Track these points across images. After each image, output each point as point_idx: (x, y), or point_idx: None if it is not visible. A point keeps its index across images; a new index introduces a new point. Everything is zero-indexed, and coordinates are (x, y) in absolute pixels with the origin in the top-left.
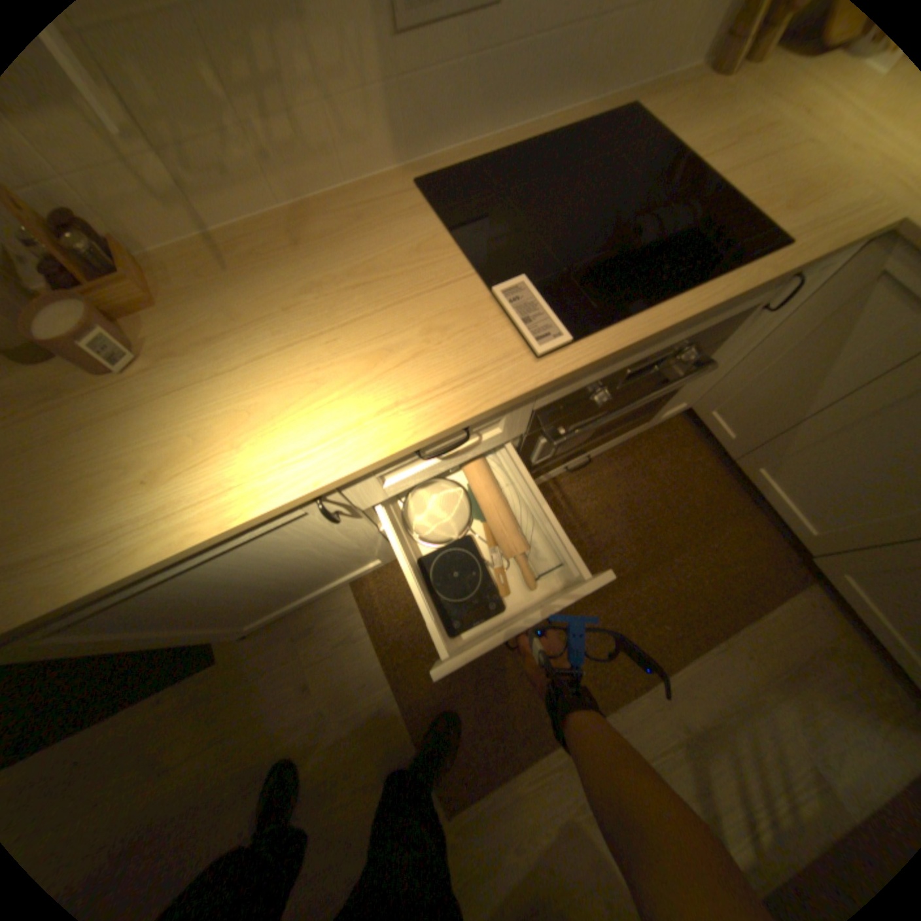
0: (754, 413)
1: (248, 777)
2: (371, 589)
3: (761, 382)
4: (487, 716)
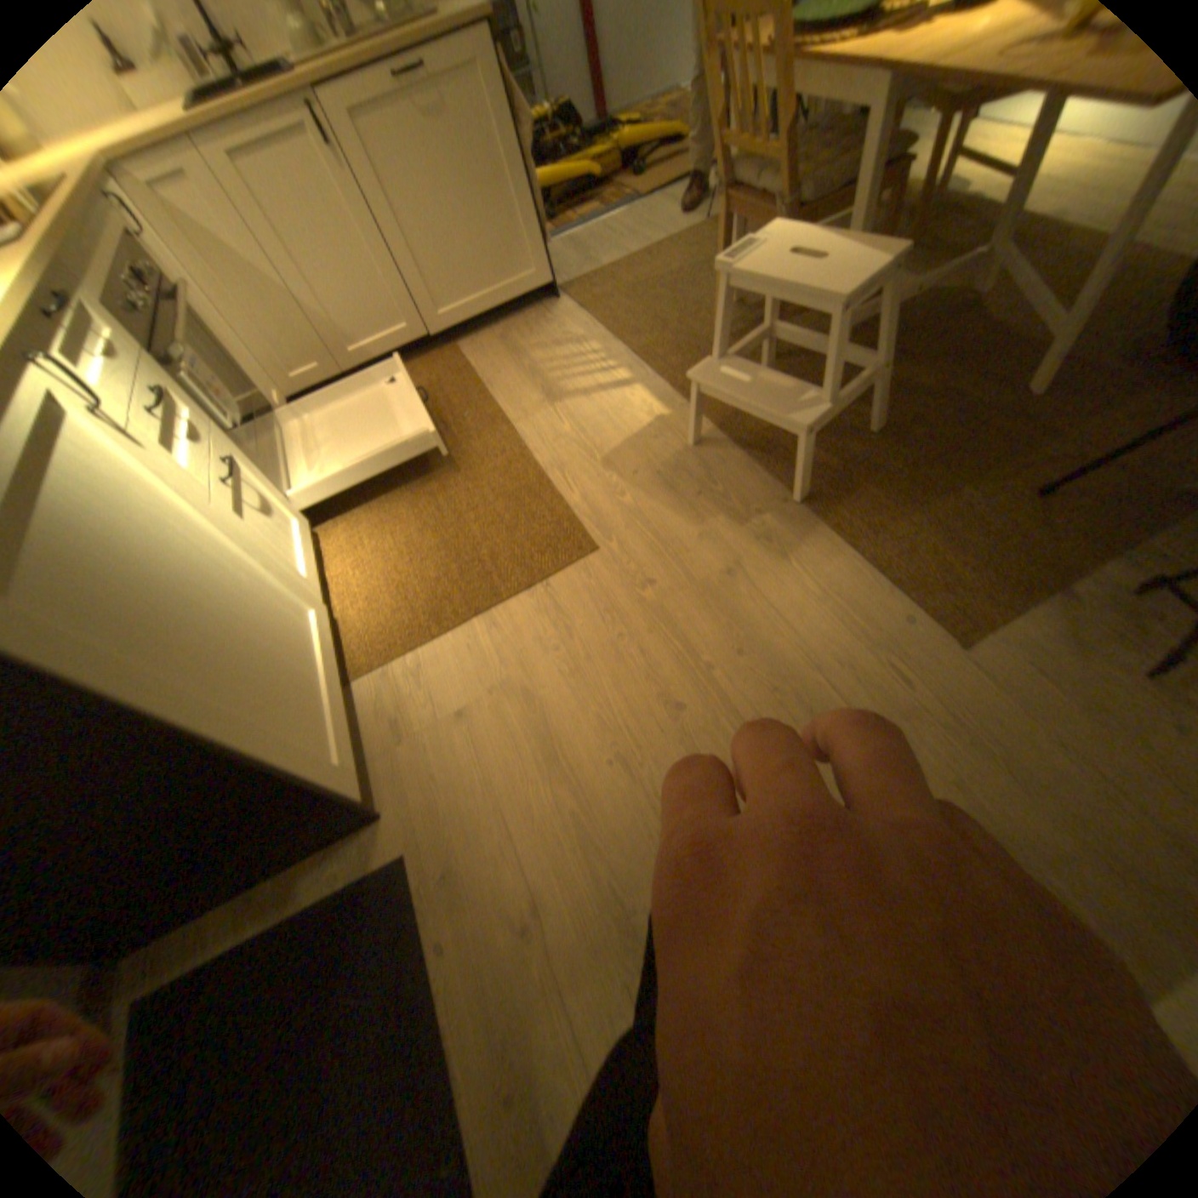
0: (290, 337)
1: (550, 765)
2: (366, 653)
3: (256, 319)
4: (513, 526)
